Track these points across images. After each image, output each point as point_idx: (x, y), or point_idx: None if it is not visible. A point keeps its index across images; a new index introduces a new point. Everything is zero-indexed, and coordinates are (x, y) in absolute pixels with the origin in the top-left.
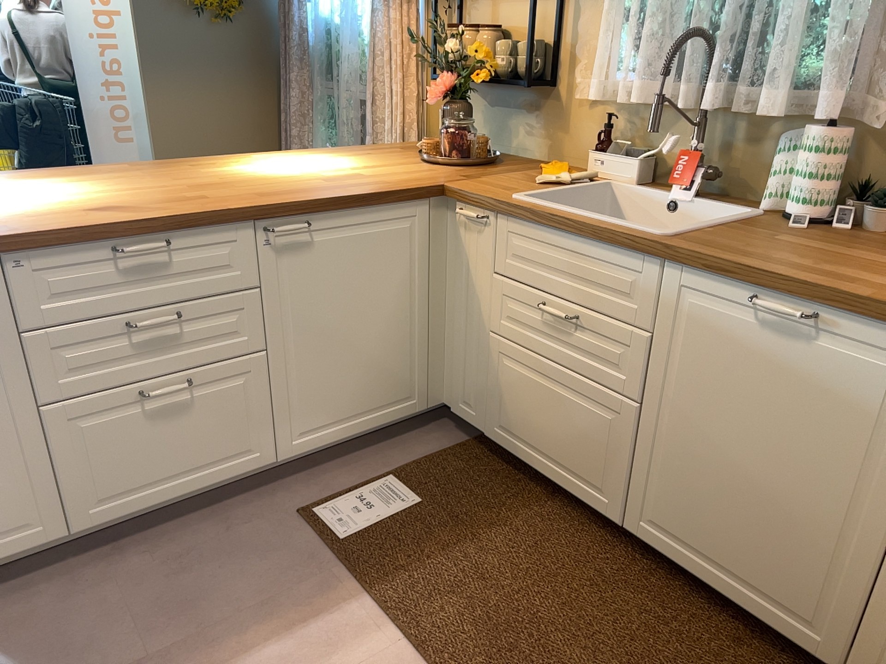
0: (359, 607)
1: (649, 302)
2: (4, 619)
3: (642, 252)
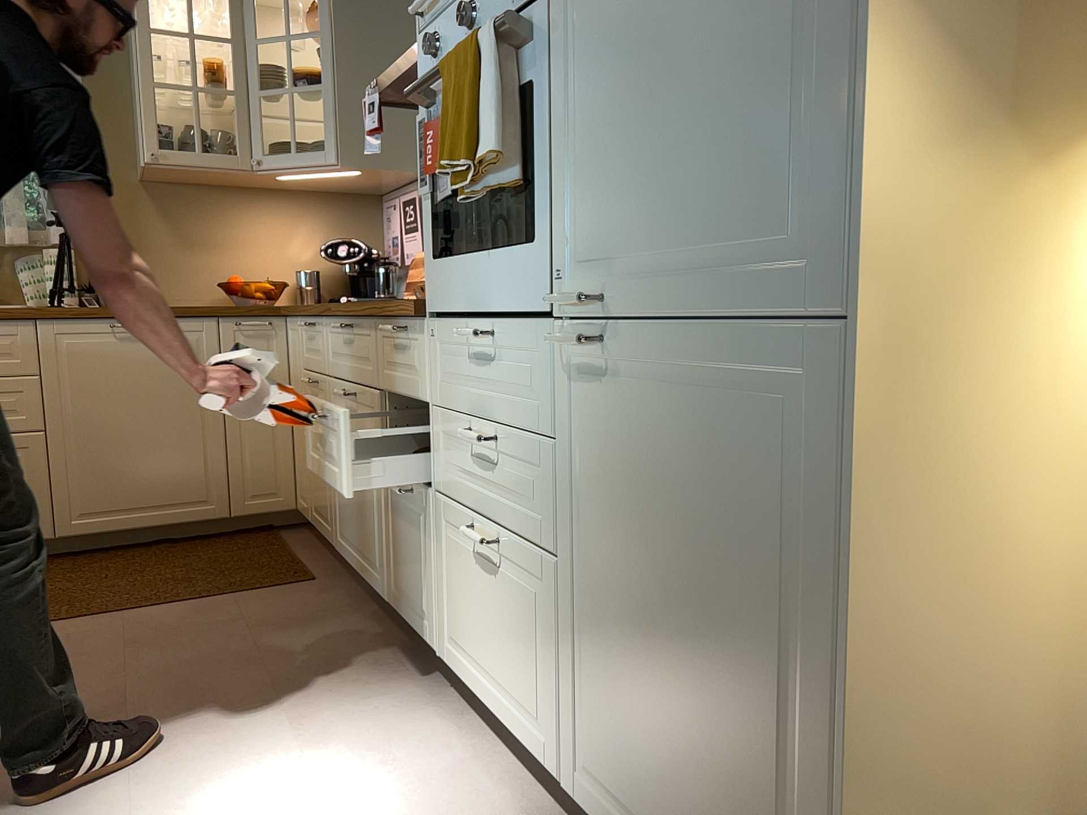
0: None
1: (30, 353)
2: None
3: (16, 318)
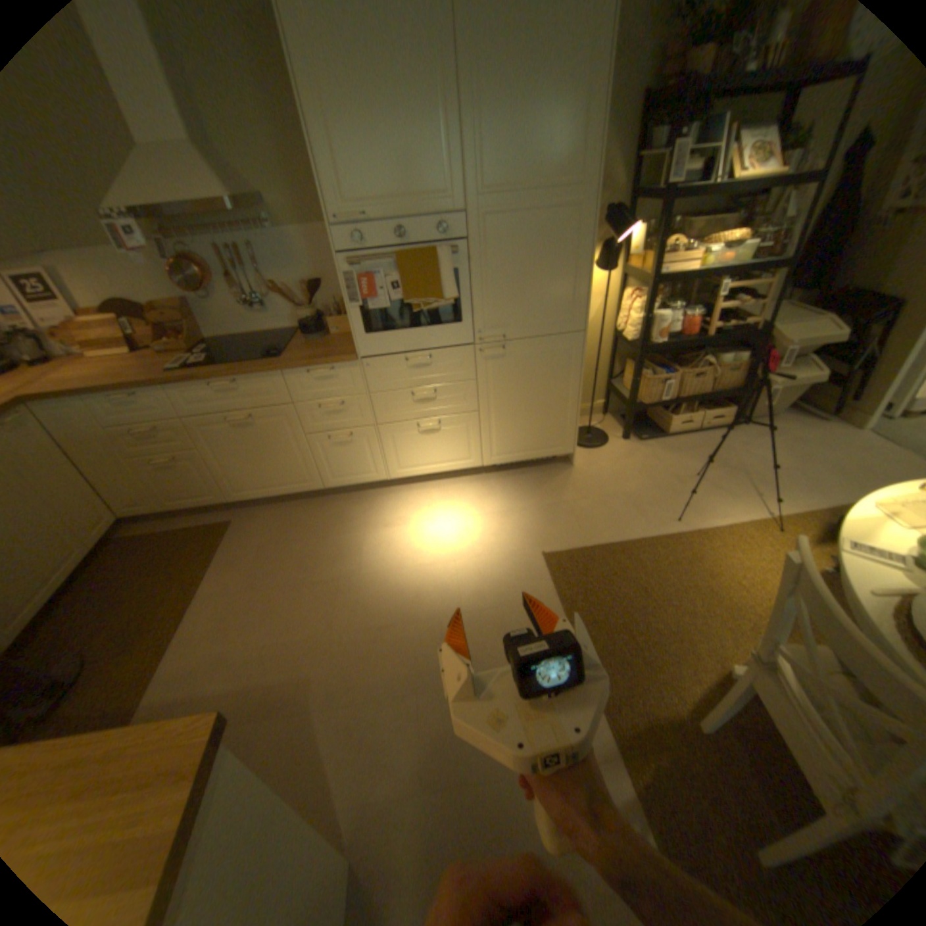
0: (150, 700)
1: None
2: (311, 823)
3: None
